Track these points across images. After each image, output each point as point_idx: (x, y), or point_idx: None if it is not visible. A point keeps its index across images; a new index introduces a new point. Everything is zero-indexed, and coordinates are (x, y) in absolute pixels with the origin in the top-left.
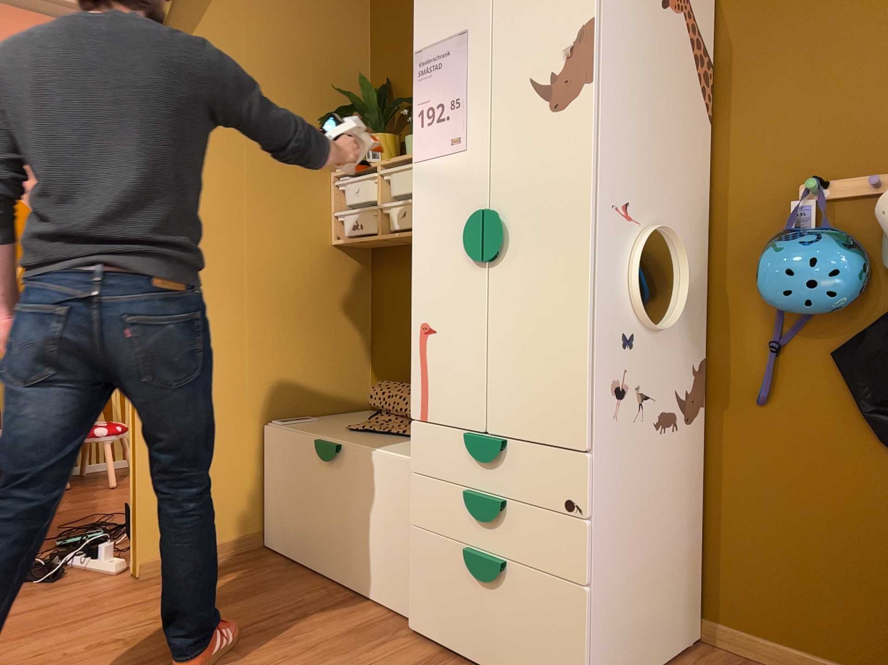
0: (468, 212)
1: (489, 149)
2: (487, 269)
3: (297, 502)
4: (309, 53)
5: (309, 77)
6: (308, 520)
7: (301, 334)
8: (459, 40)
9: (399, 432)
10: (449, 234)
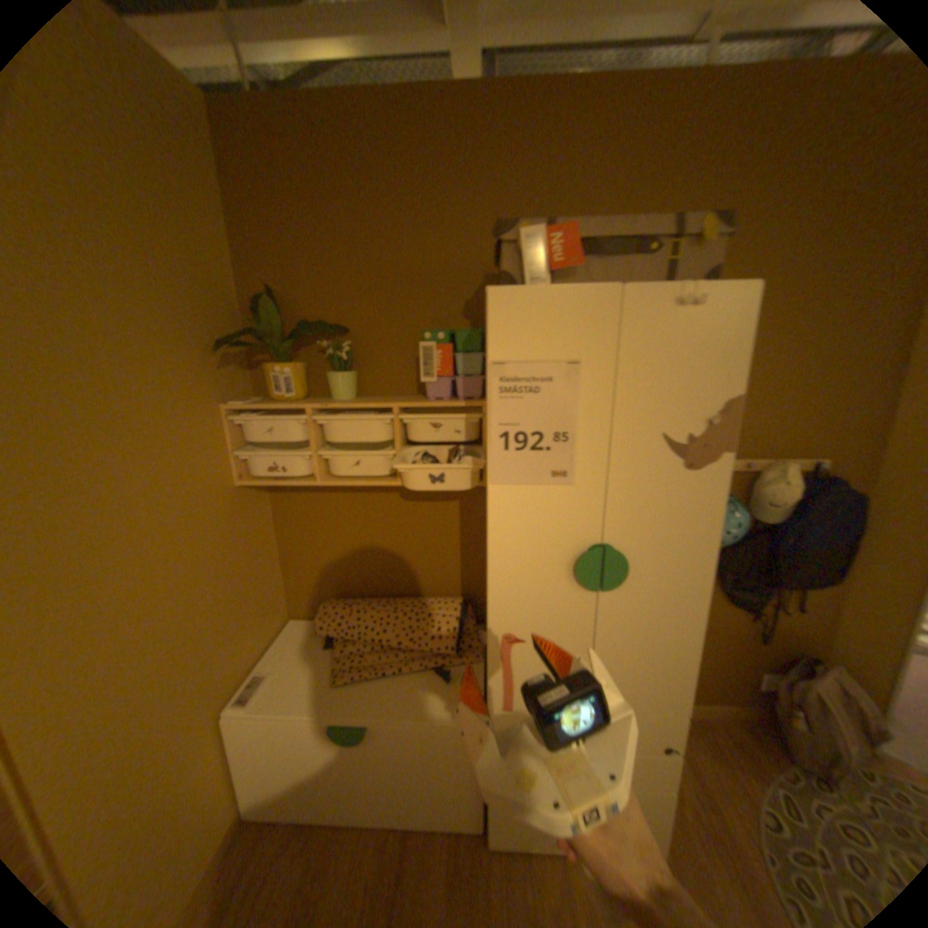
0: (574, 544)
1: (605, 490)
2: (597, 595)
3: (299, 779)
4: (166, 247)
5: (173, 284)
6: (320, 790)
7: (229, 598)
8: (567, 367)
9: (392, 670)
10: (545, 560)
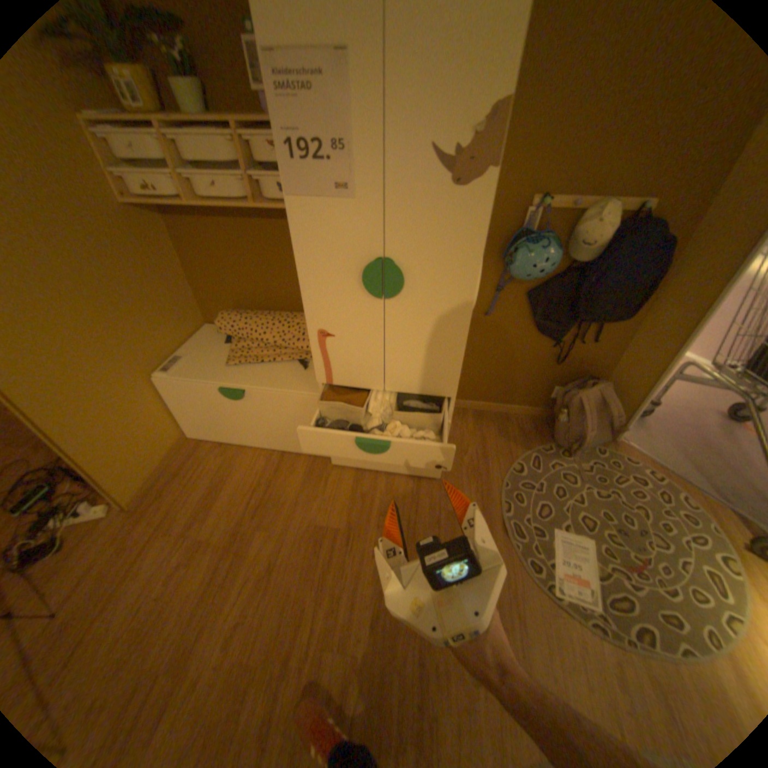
0: (361, 257)
1: (382, 205)
2: (383, 302)
3: (211, 418)
4: None
5: None
6: (226, 426)
7: (137, 299)
8: (333, 57)
9: (269, 359)
10: (340, 271)
